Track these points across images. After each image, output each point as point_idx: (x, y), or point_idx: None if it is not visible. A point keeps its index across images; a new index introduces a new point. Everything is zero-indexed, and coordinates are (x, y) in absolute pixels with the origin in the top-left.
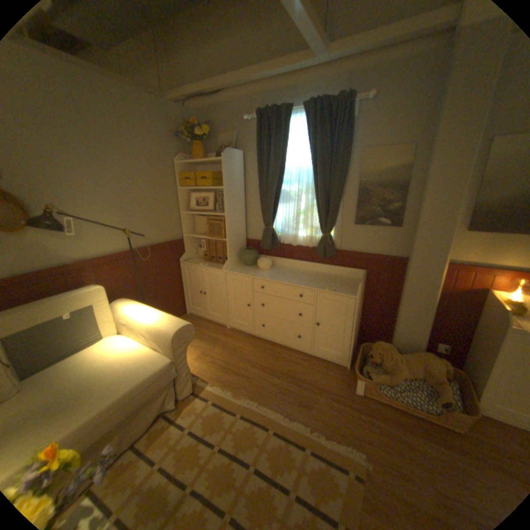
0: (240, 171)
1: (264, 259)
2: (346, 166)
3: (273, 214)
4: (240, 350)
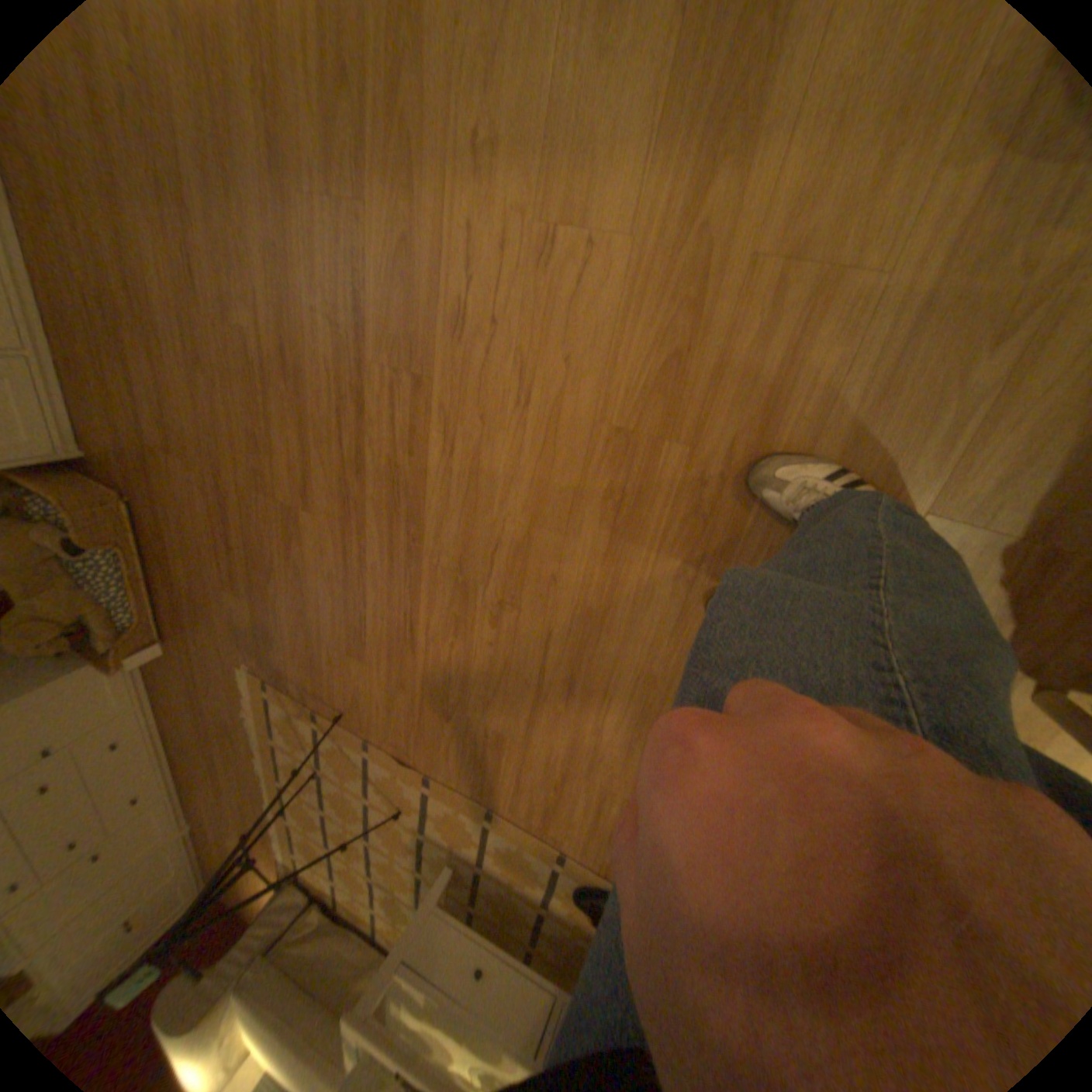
0: None
1: None
2: None
3: None
4: (201, 811)
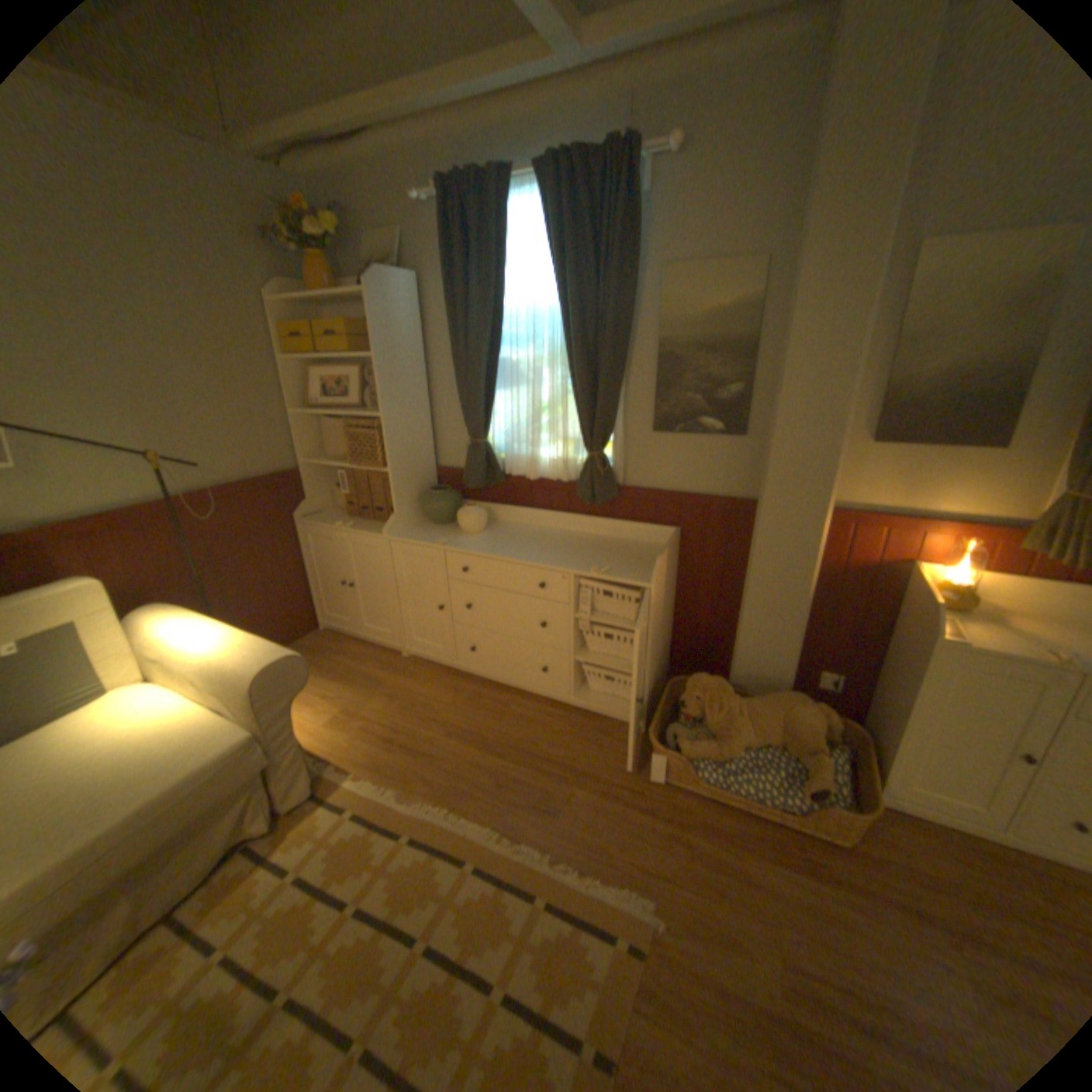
0: (412, 317)
1: (470, 510)
2: (630, 305)
3: (488, 412)
4: (425, 702)
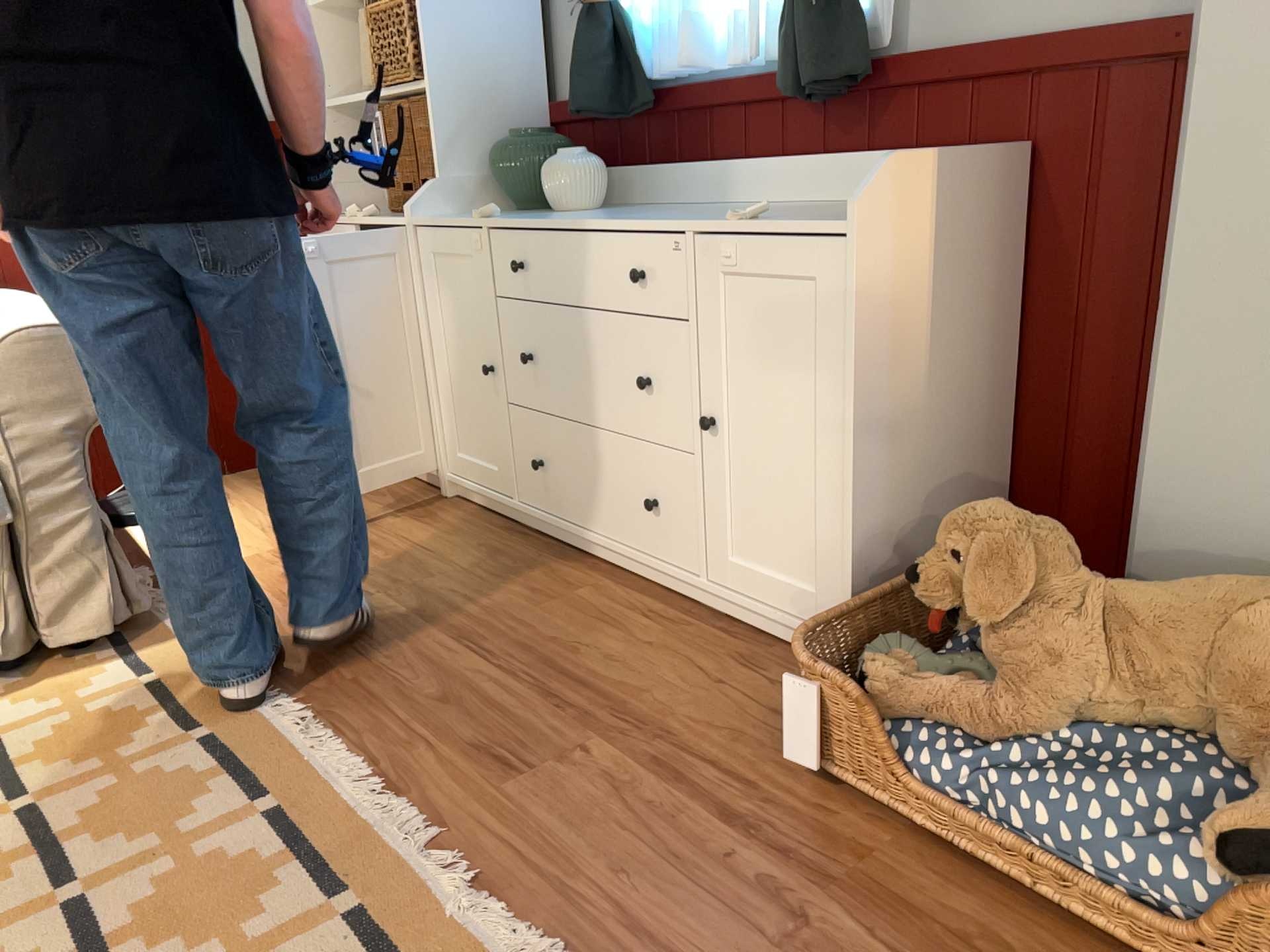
0: None
1: (562, 157)
2: None
3: None
4: (422, 560)
